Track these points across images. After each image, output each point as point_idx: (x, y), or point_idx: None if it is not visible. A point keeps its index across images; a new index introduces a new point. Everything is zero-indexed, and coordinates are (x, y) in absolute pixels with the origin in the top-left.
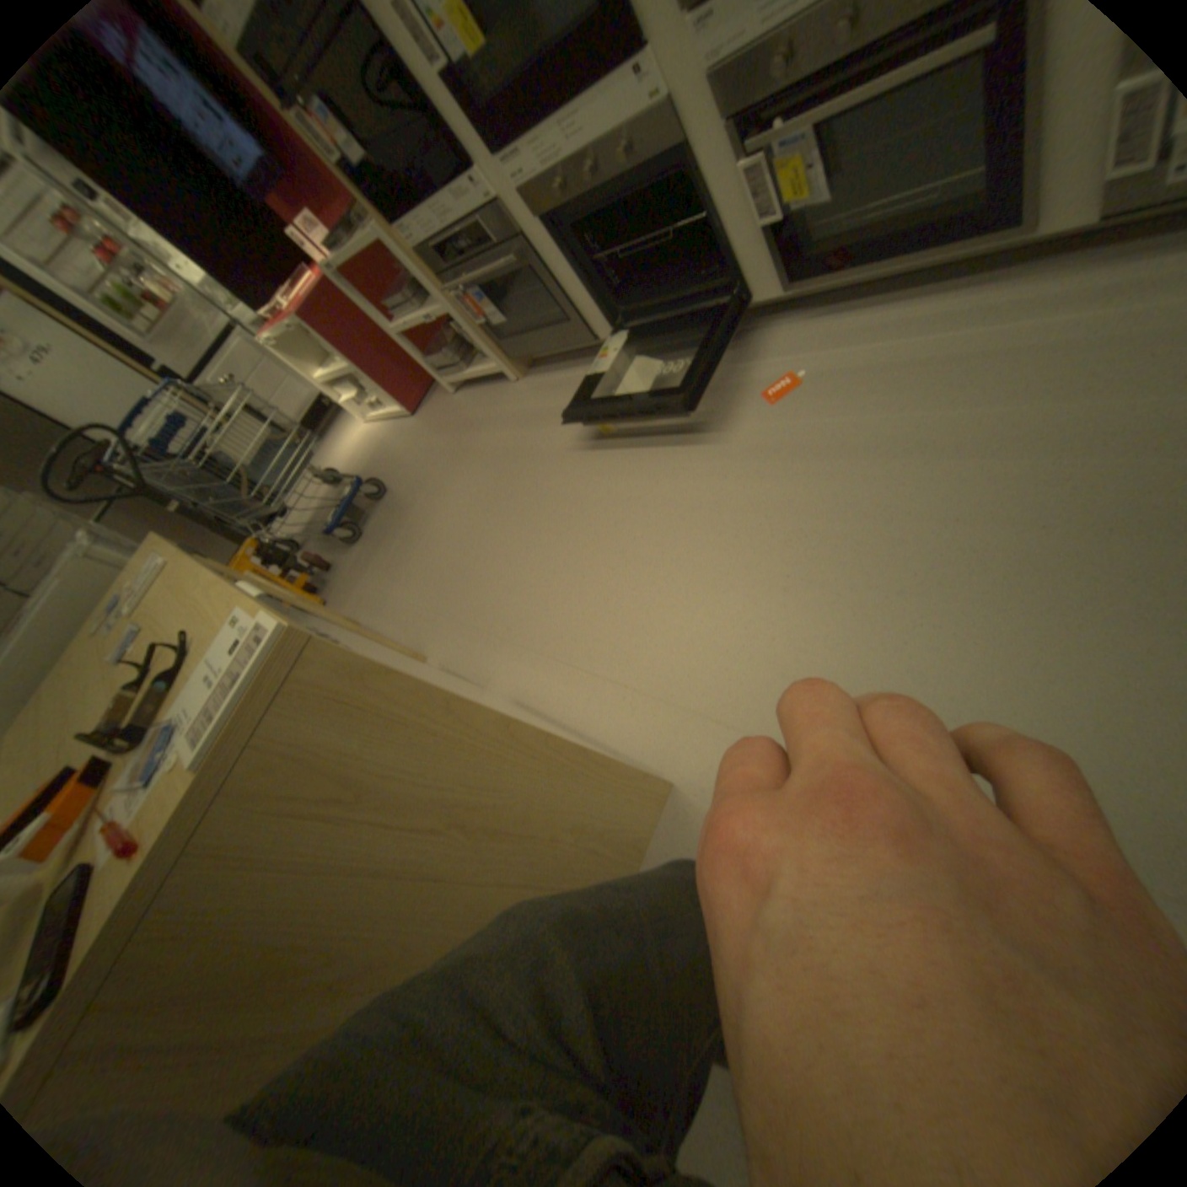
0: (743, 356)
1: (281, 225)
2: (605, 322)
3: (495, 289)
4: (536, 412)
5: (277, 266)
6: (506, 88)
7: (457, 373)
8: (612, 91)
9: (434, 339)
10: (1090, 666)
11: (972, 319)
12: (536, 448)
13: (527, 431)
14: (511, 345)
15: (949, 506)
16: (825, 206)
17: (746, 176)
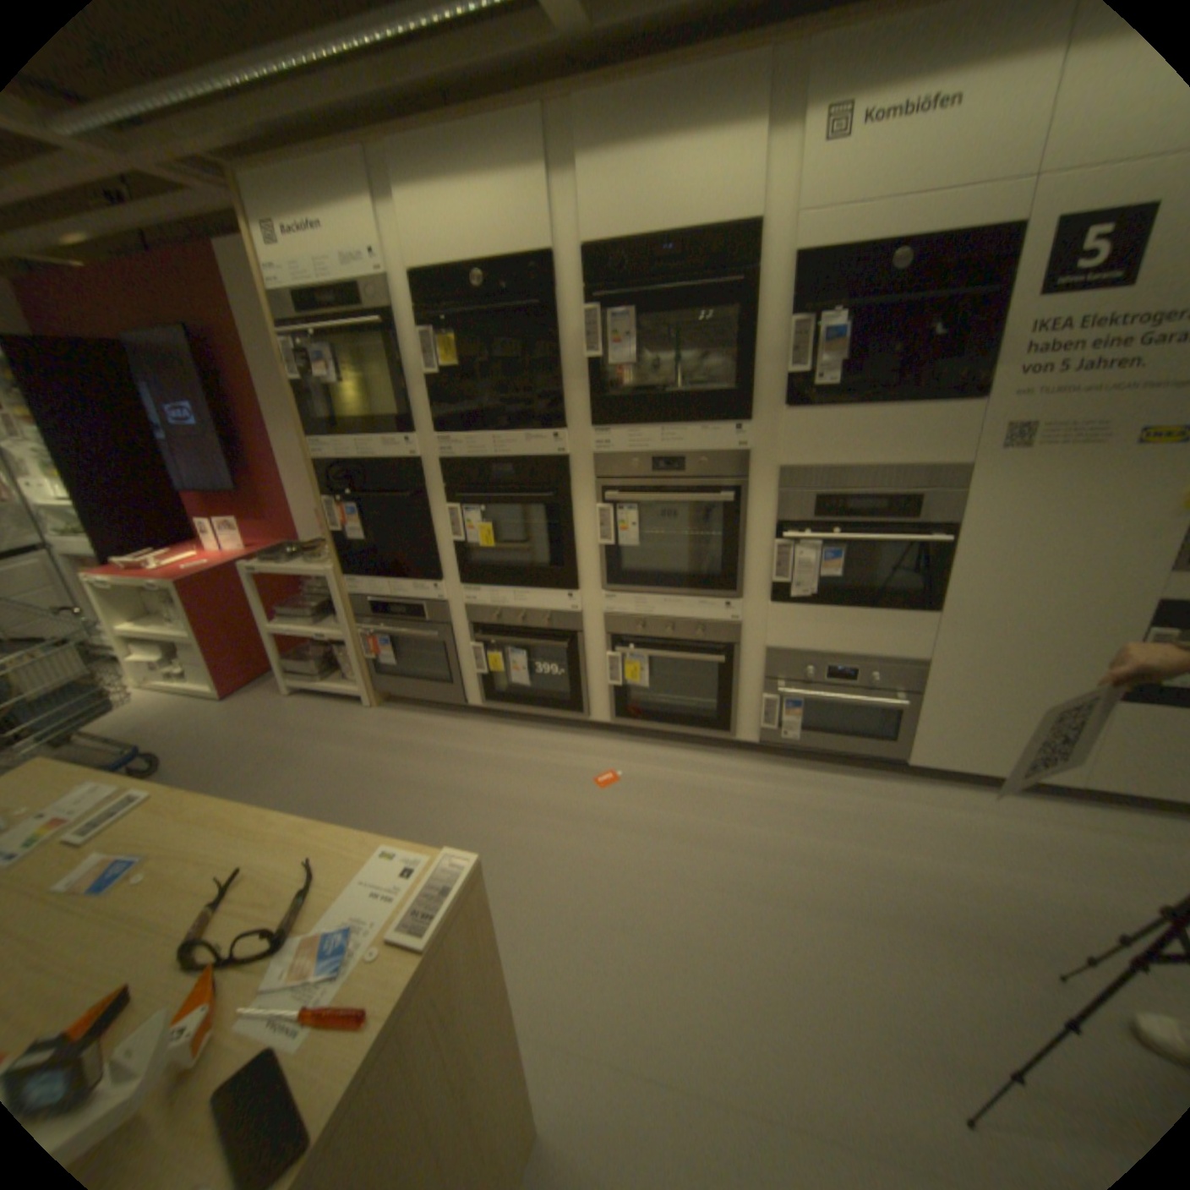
0: (576, 753)
1: (178, 511)
2: (477, 697)
3: (394, 644)
4: (388, 743)
5: (149, 534)
6: (484, 565)
7: (299, 683)
8: (552, 599)
9: (293, 650)
10: (802, 997)
11: (708, 773)
12: (385, 775)
13: (376, 758)
14: (381, 683)
15: (715, 884)
16: (641, 690)
17: (606, 662)
